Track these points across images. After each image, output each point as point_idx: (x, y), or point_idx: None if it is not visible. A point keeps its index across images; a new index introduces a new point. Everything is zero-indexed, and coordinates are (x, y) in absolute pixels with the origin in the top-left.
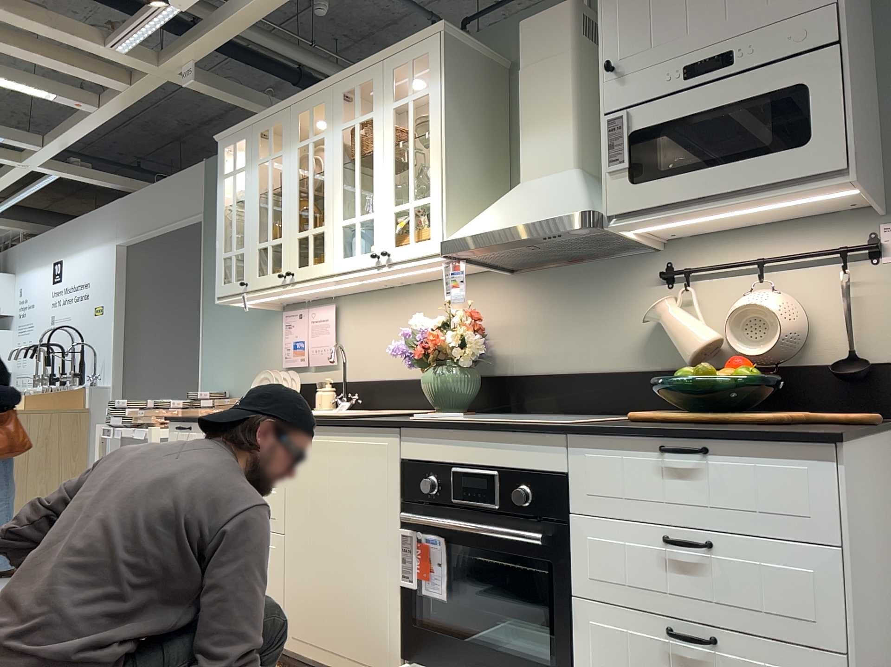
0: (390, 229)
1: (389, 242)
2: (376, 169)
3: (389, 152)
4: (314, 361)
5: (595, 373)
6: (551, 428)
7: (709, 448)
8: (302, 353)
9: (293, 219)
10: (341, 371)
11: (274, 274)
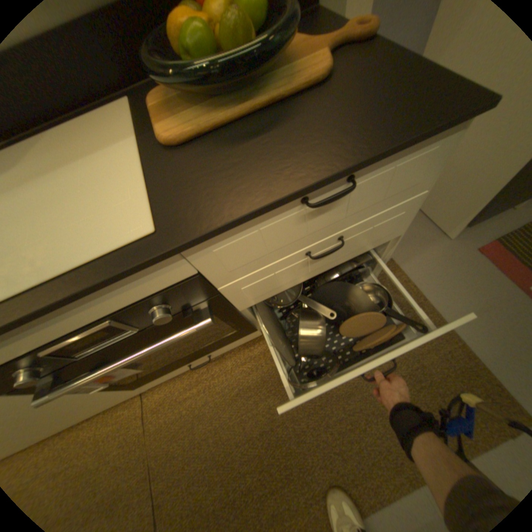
0: None
1: None
2: None
3: None
4: None
5: None
6: (151, 261)
7: (355, 174)
8: None
9: None
10: None
11: None
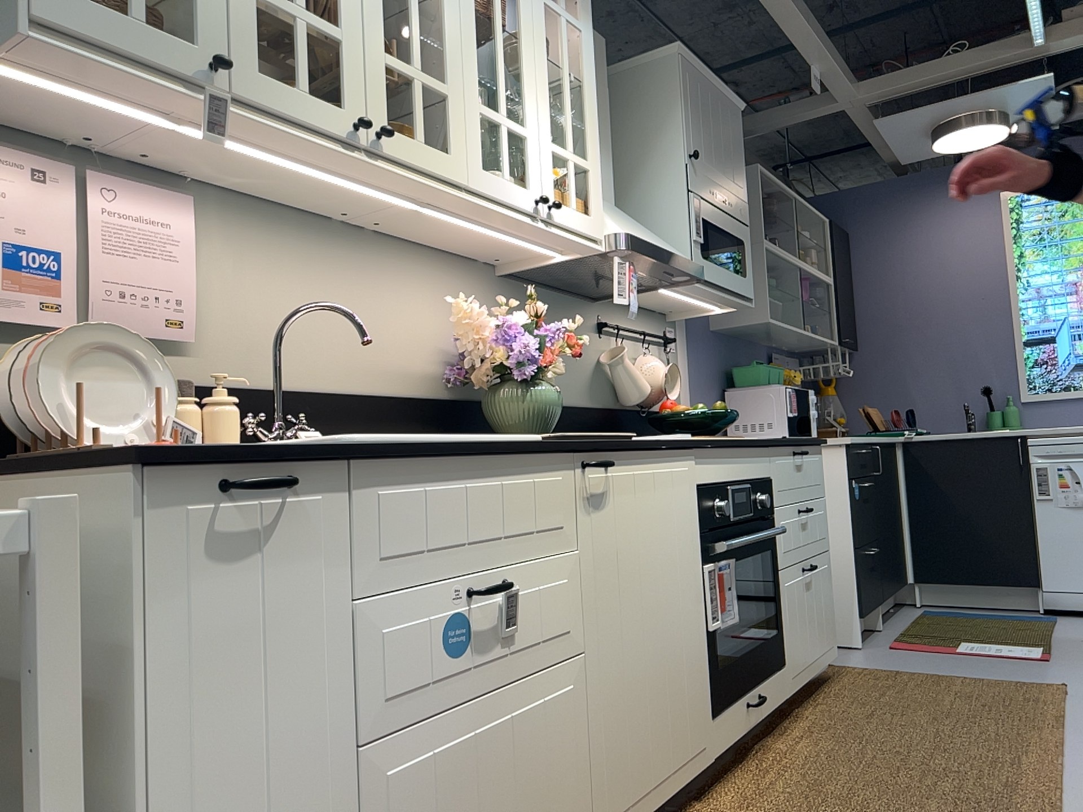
0: (549, 172)
1: (550, 191)
2: (529, 68)
3: (543, 60)
4: (119, 323)
5: (569, 406)
6: (772, 441)
7: (804, 451)
8: (57, 290)
9: (374, 16)
10: (200, 360)
11: (321, 102)
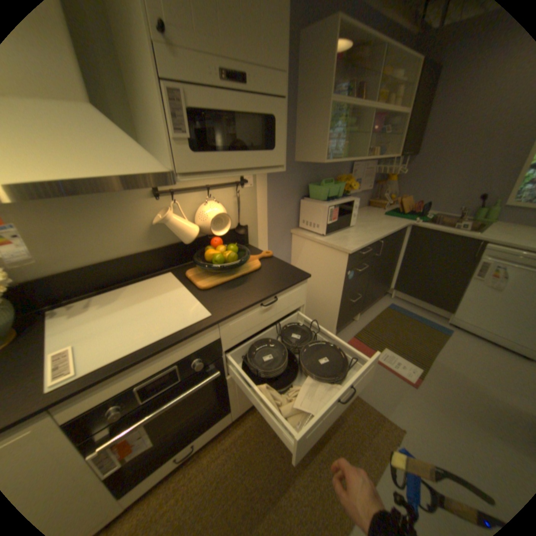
0: None
1: None
2: None
3: None
4: None
5: (117, 258)
6: (212, 324)
7: (276, 295)
8: None
9: None
10: None
11: None
